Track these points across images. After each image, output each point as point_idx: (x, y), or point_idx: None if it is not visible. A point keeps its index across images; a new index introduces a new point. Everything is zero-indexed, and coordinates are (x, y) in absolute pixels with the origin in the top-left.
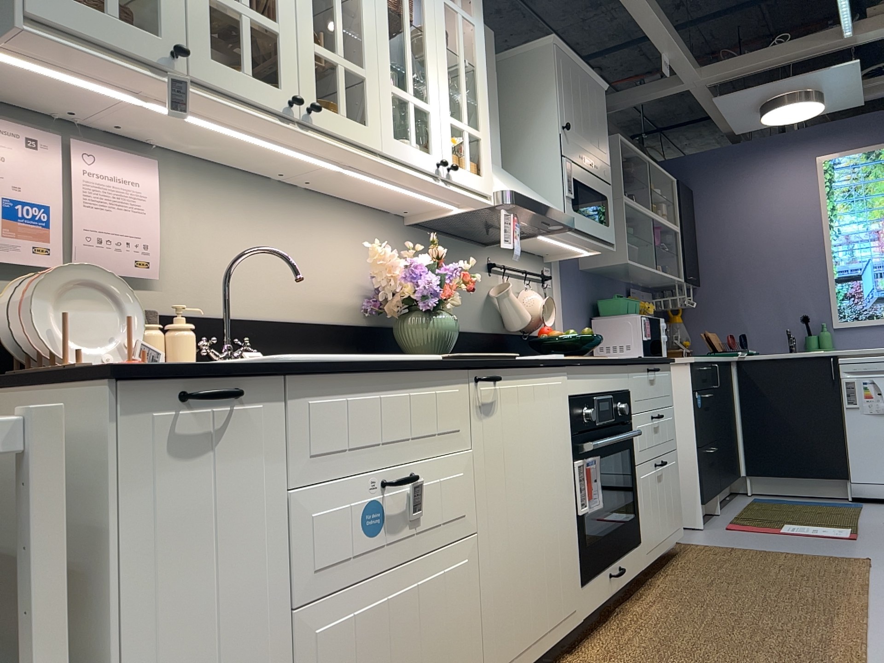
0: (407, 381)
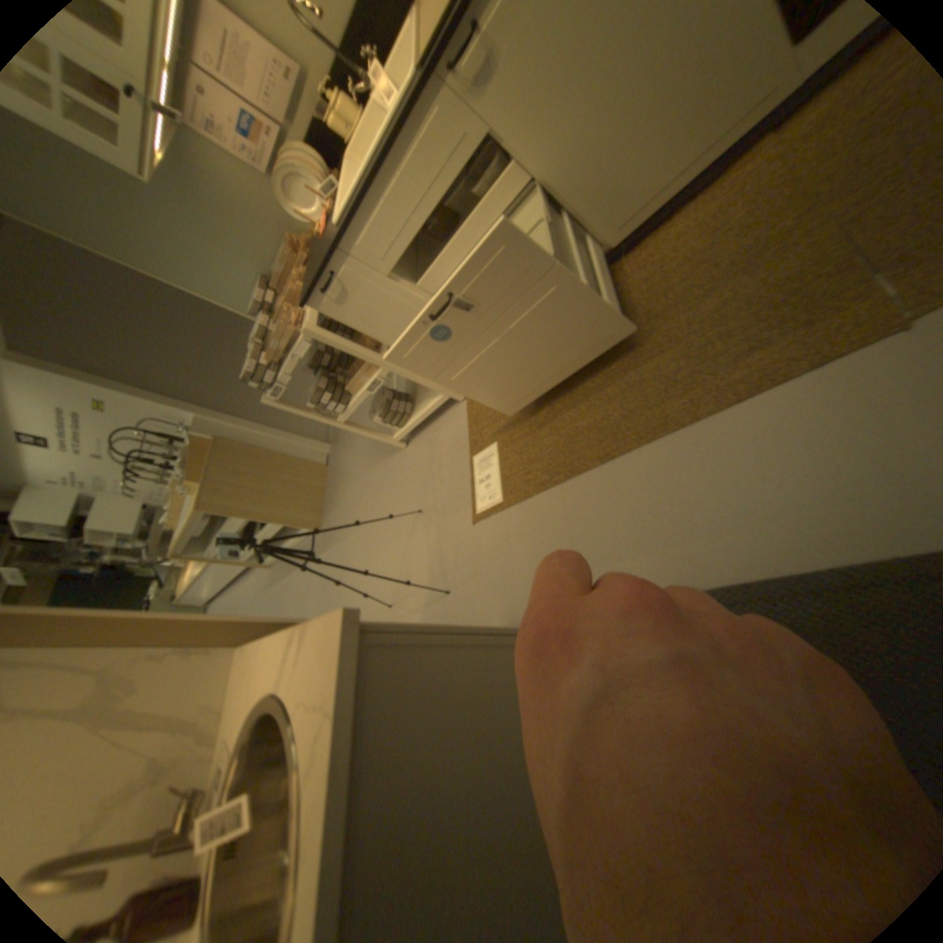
0: (393, 164)
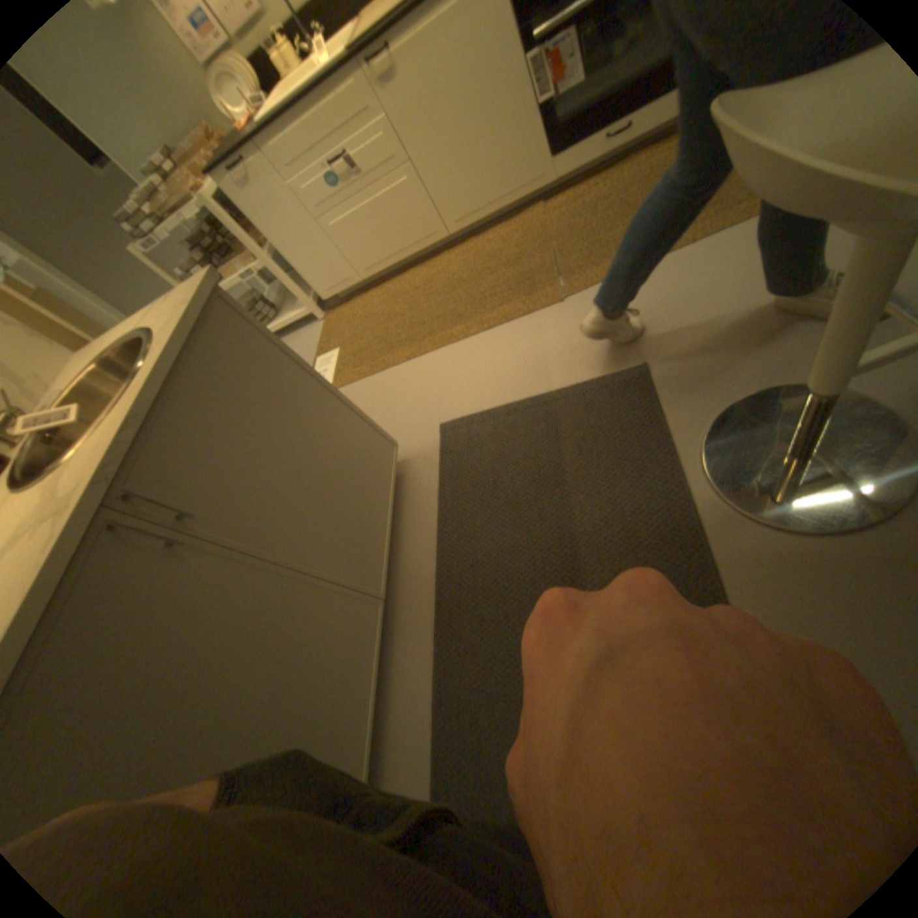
0: (312, 99)
